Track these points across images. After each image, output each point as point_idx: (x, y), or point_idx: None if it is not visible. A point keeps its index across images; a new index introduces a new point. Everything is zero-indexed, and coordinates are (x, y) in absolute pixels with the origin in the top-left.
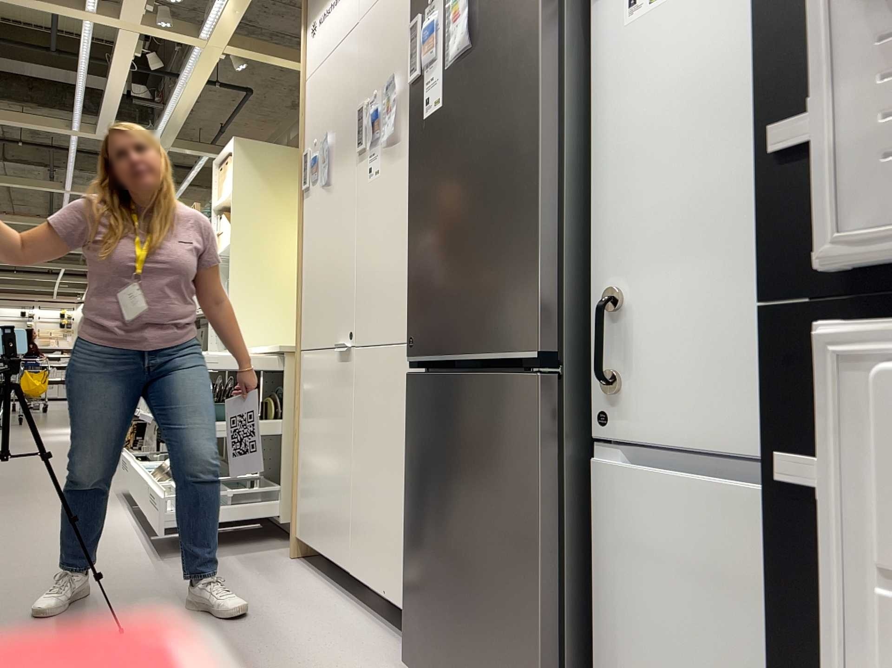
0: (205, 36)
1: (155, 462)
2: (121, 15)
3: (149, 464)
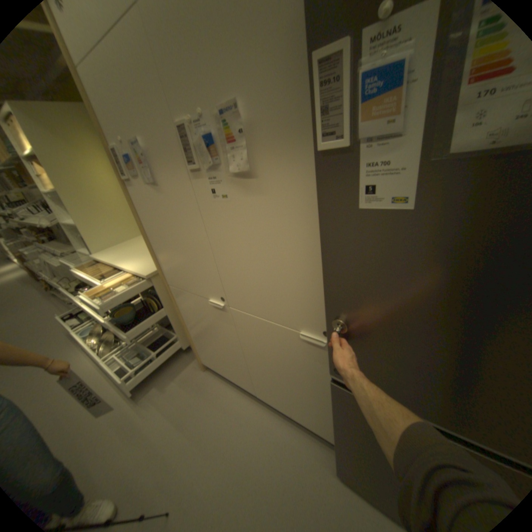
0: None
1: (84, 326)
2: None
3: (81, 329)
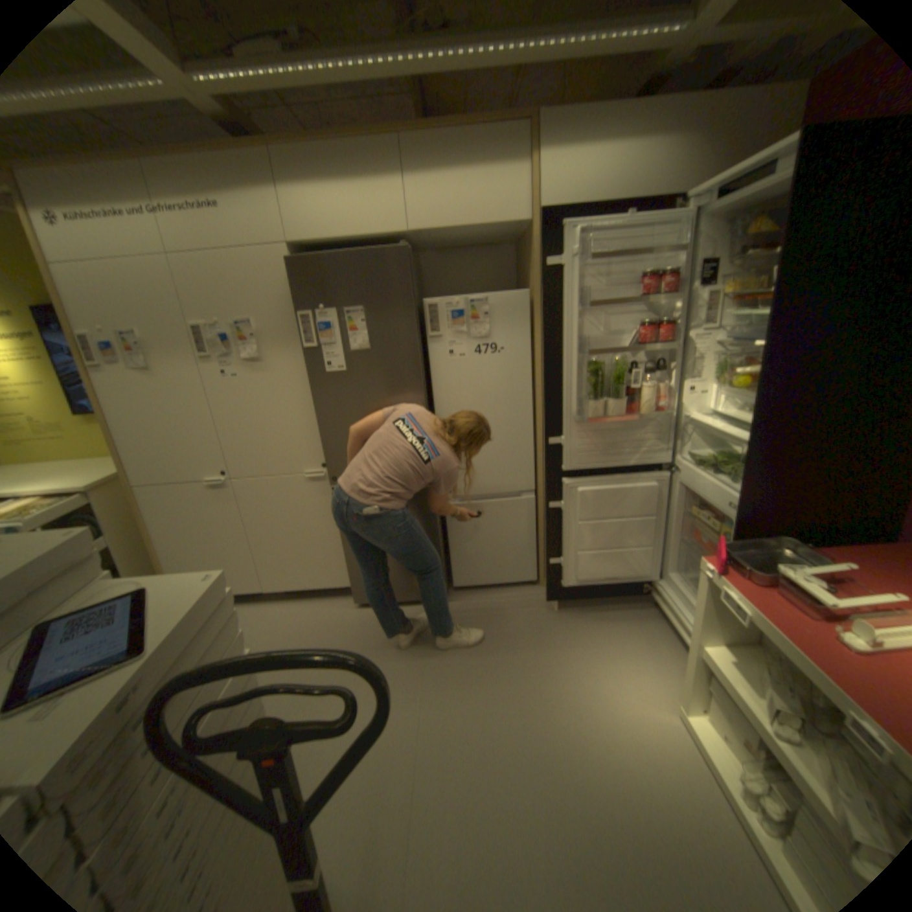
0: None
1: None
2: None
3: None
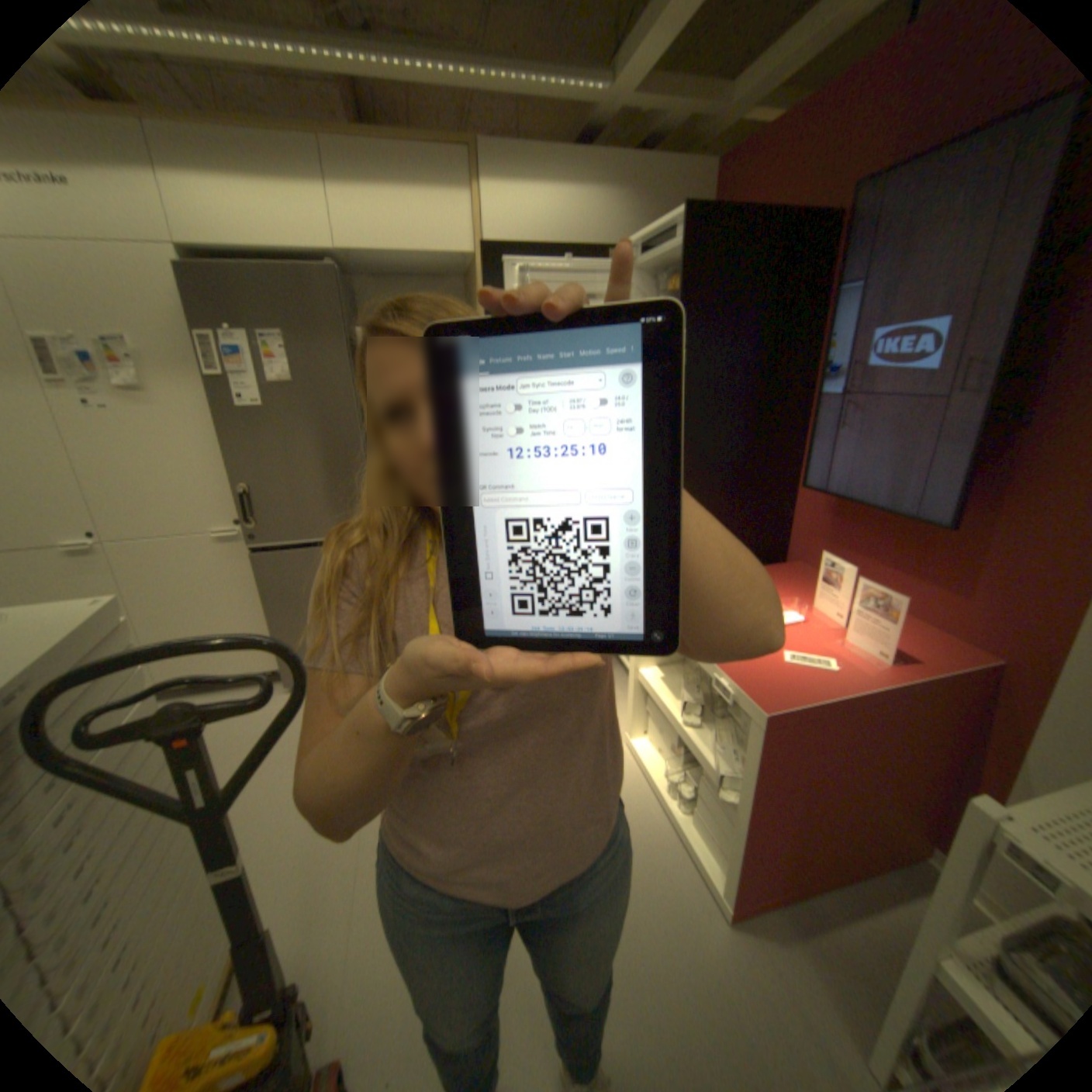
0: None
1: None
2: None
3: None
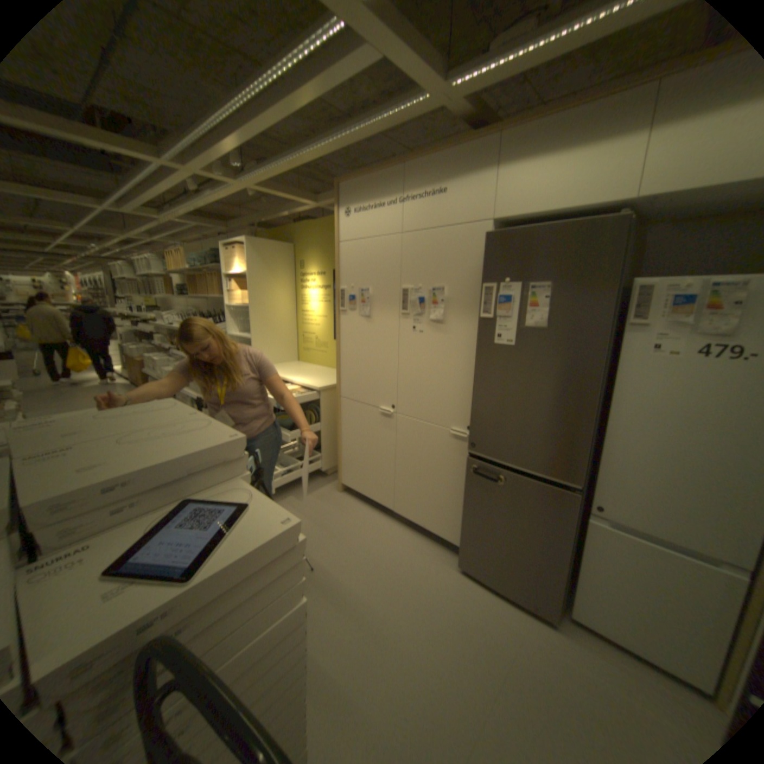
0: (239, 178)
1: None
2: (183, 161)
3: None
